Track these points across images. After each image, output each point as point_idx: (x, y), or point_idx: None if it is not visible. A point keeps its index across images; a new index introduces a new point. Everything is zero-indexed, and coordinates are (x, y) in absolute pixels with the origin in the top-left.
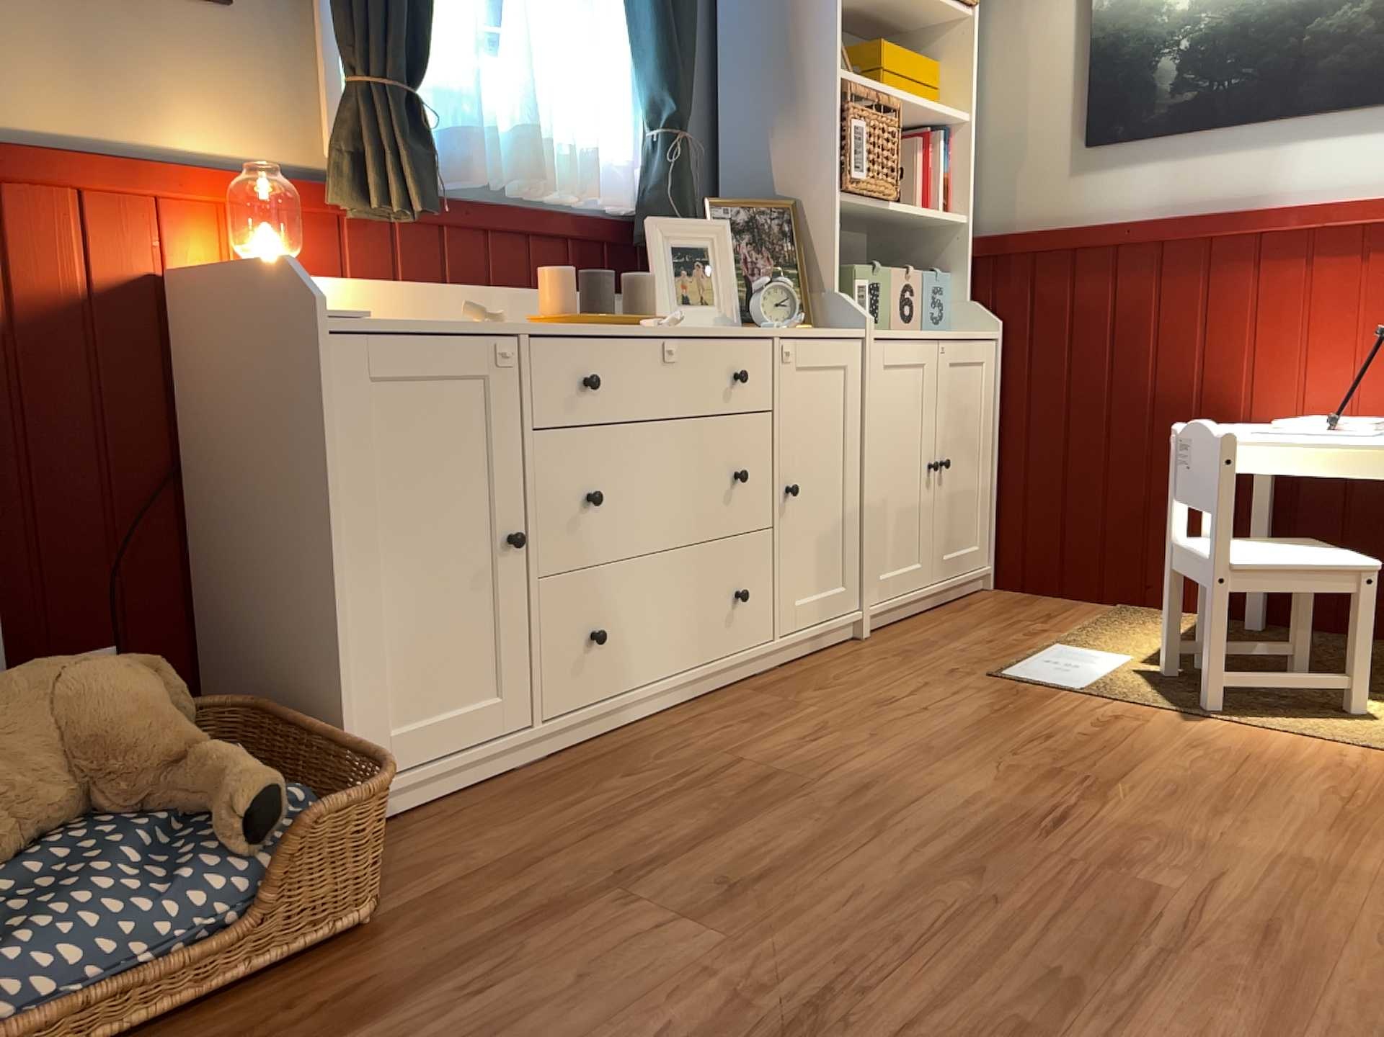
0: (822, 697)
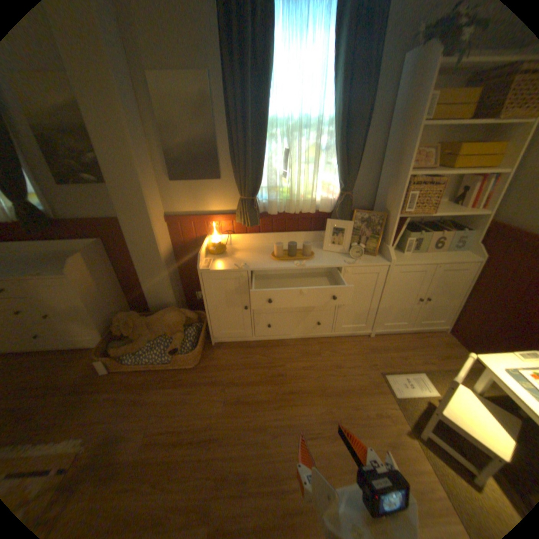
0: (328, 355)
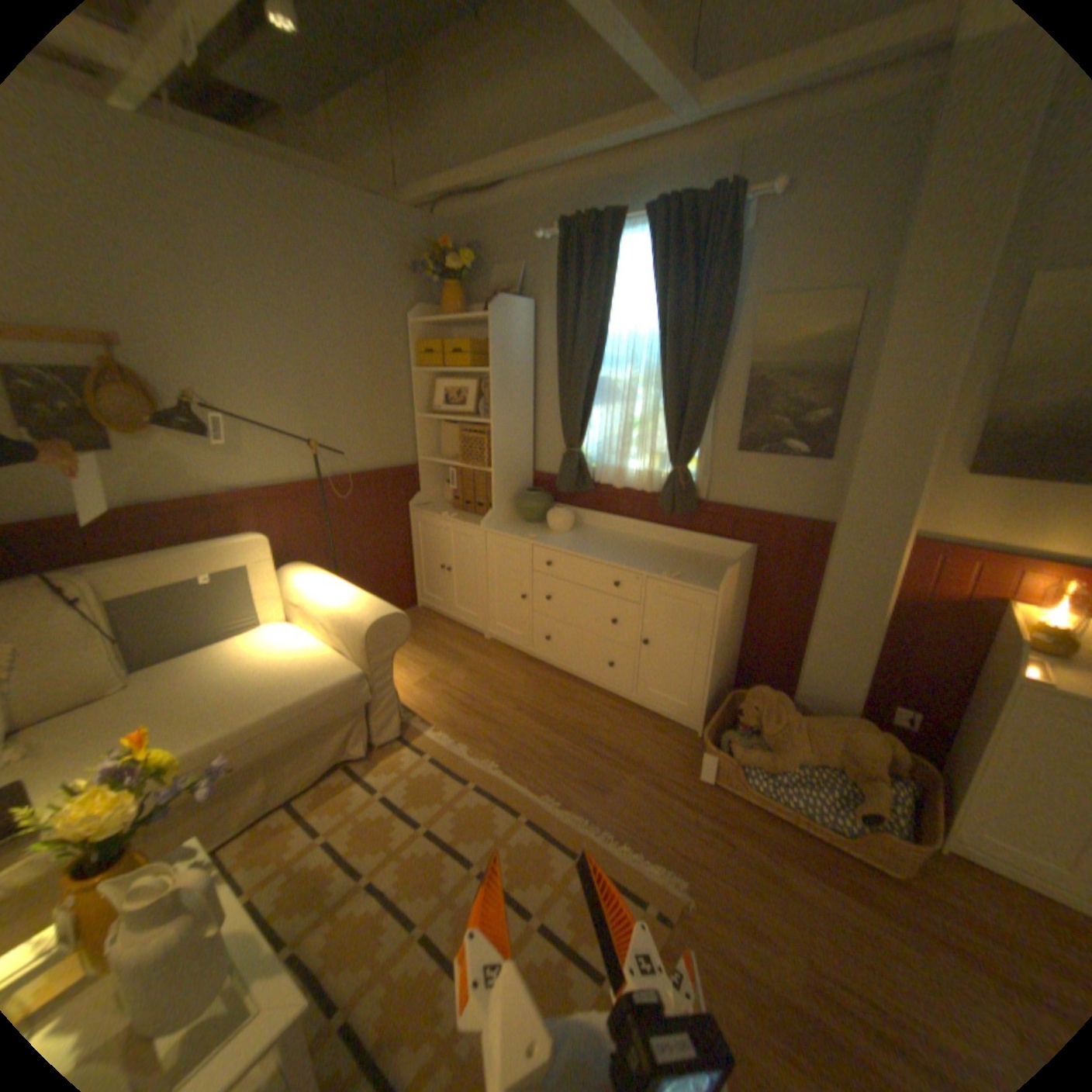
0: None
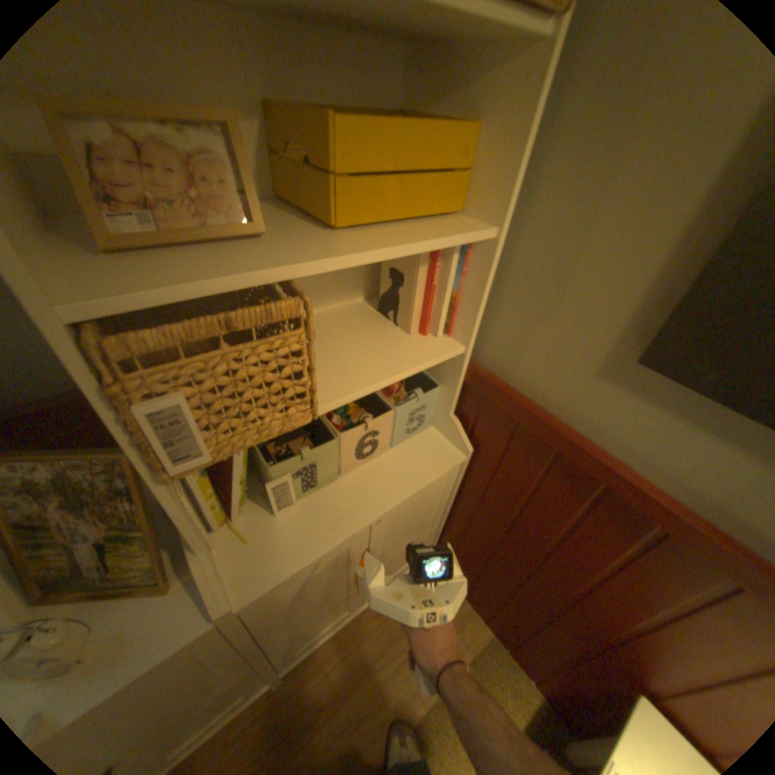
0: None
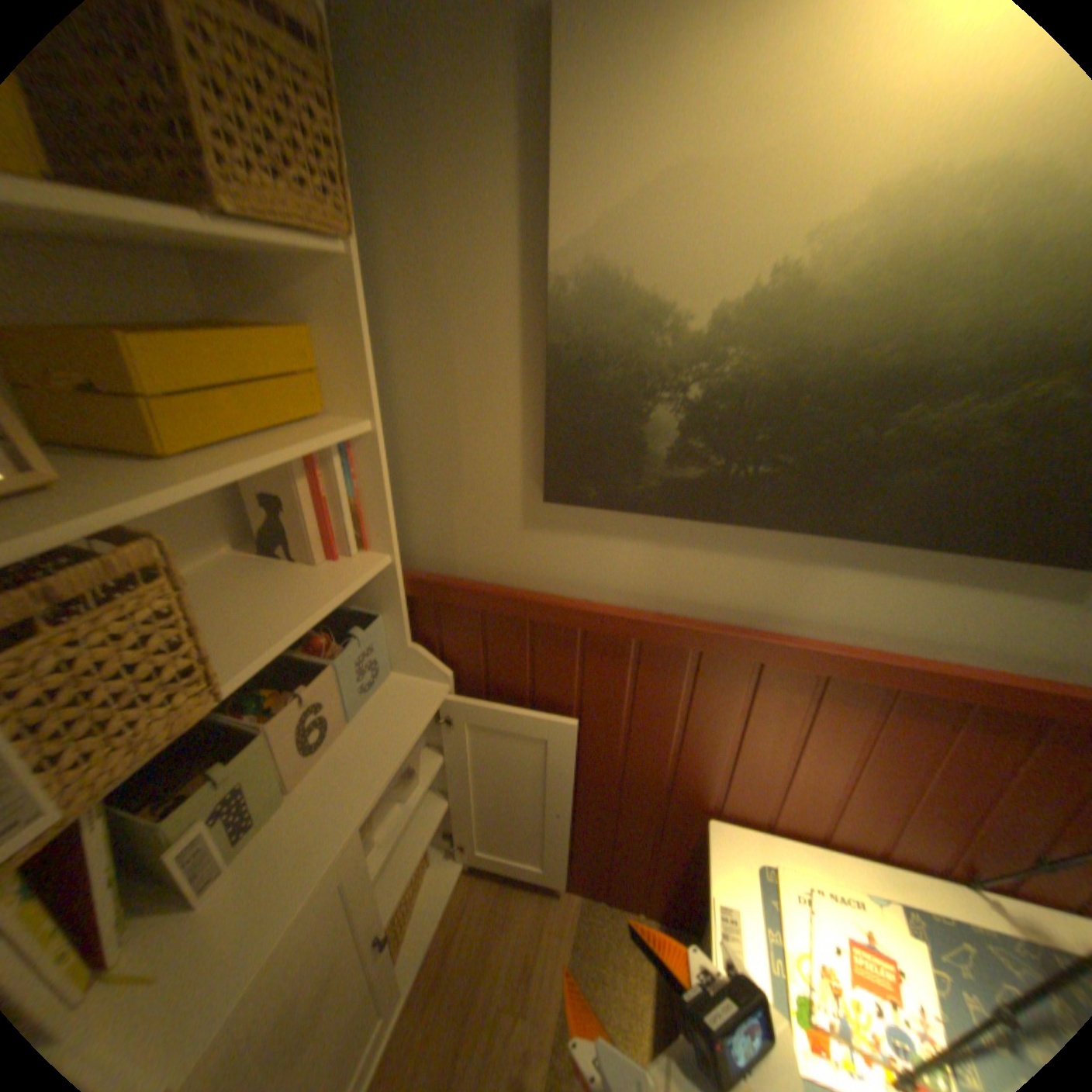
0: None
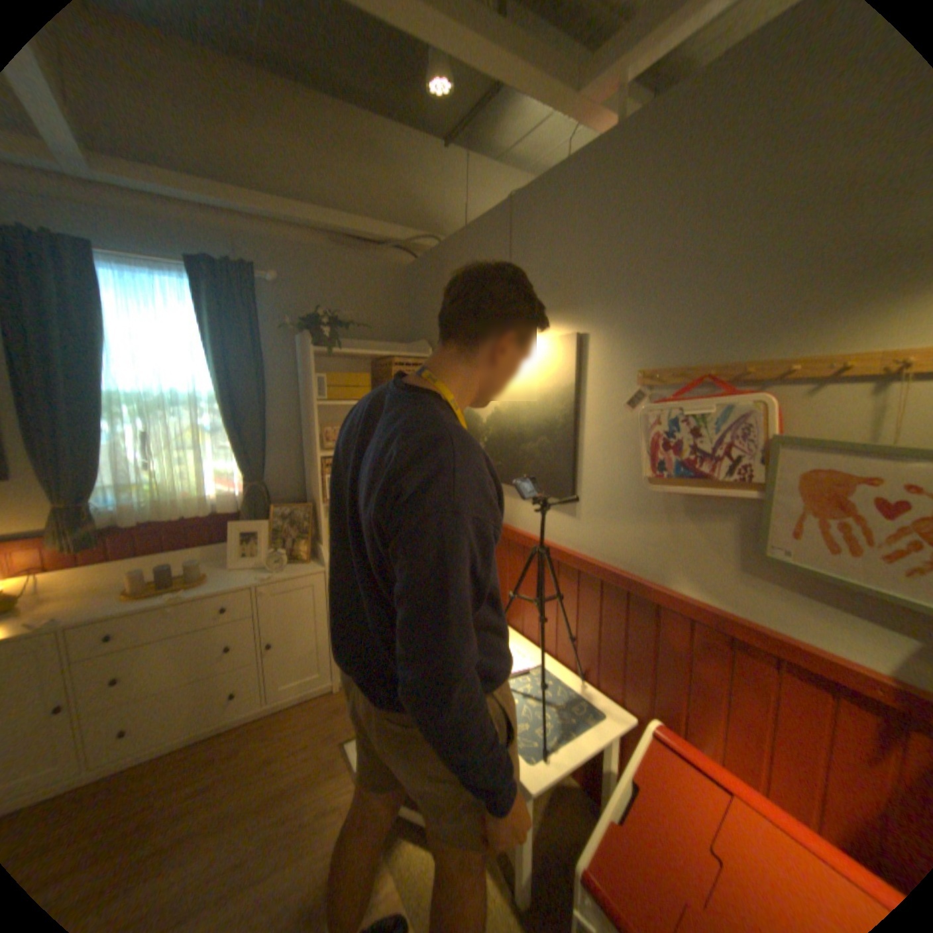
0: (252, 751)
